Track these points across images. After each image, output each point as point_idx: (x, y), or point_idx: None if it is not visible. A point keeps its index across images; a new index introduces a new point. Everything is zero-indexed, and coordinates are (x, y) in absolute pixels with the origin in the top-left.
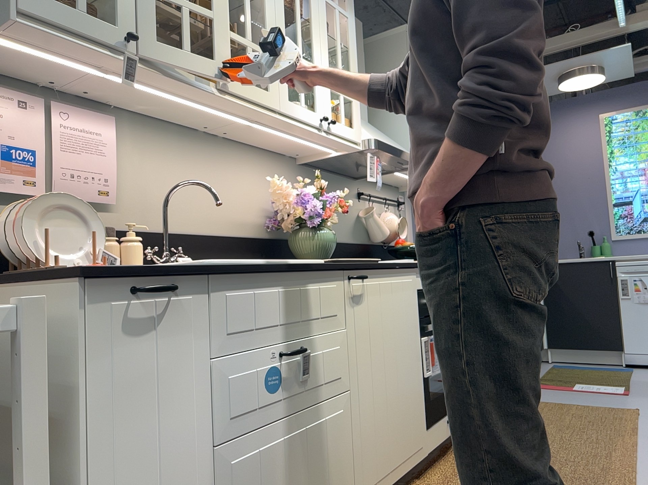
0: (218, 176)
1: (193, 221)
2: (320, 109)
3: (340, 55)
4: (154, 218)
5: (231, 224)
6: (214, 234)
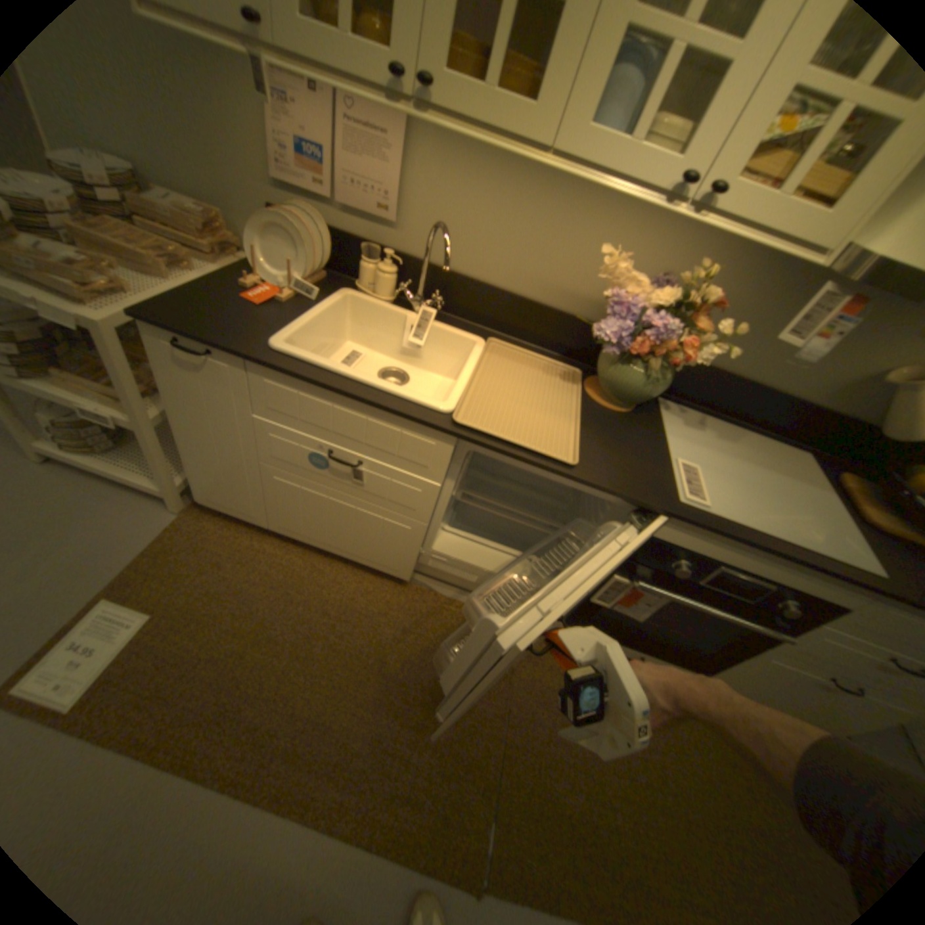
0: (555, 215)
1: (491, 267)
2: (702, 146)
3: None
4: (442, 249)
5: (550, 288)
6: (516, 291)
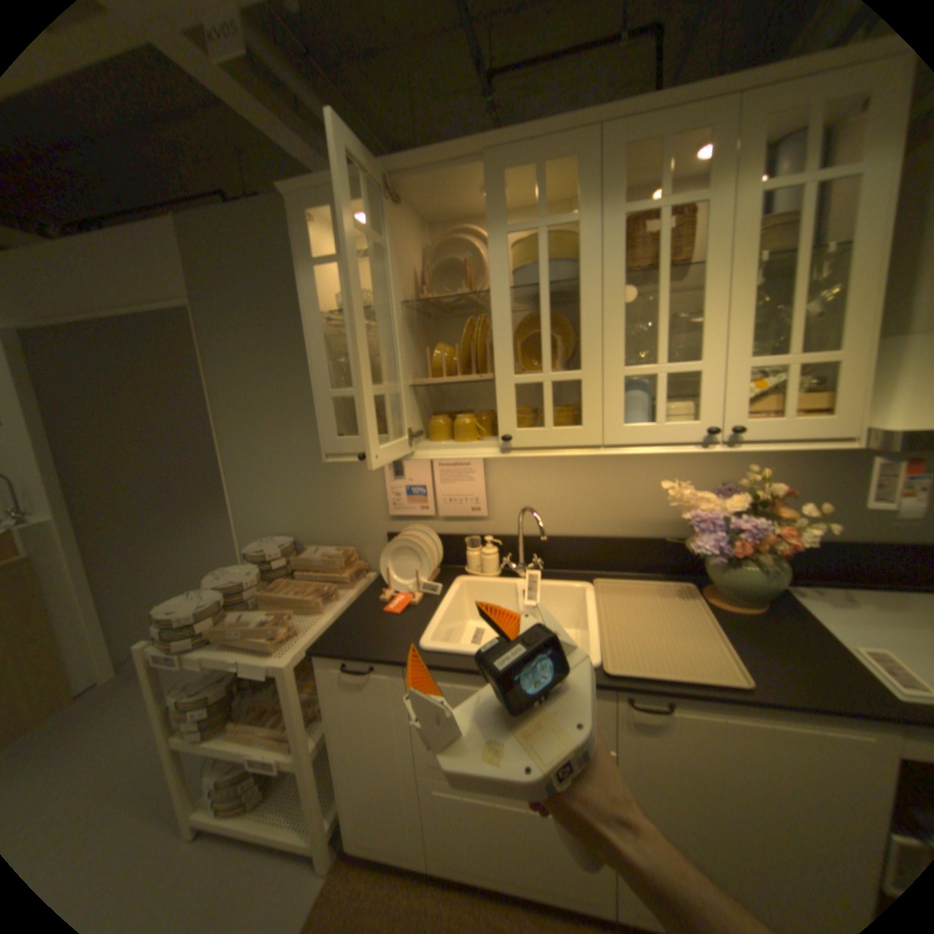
0: (610, 474)
1: (572, 523)
2: (709, 413)
3: (801, 282)
4: (528, 523)
5: (629, 524)
6: (600, 535)
